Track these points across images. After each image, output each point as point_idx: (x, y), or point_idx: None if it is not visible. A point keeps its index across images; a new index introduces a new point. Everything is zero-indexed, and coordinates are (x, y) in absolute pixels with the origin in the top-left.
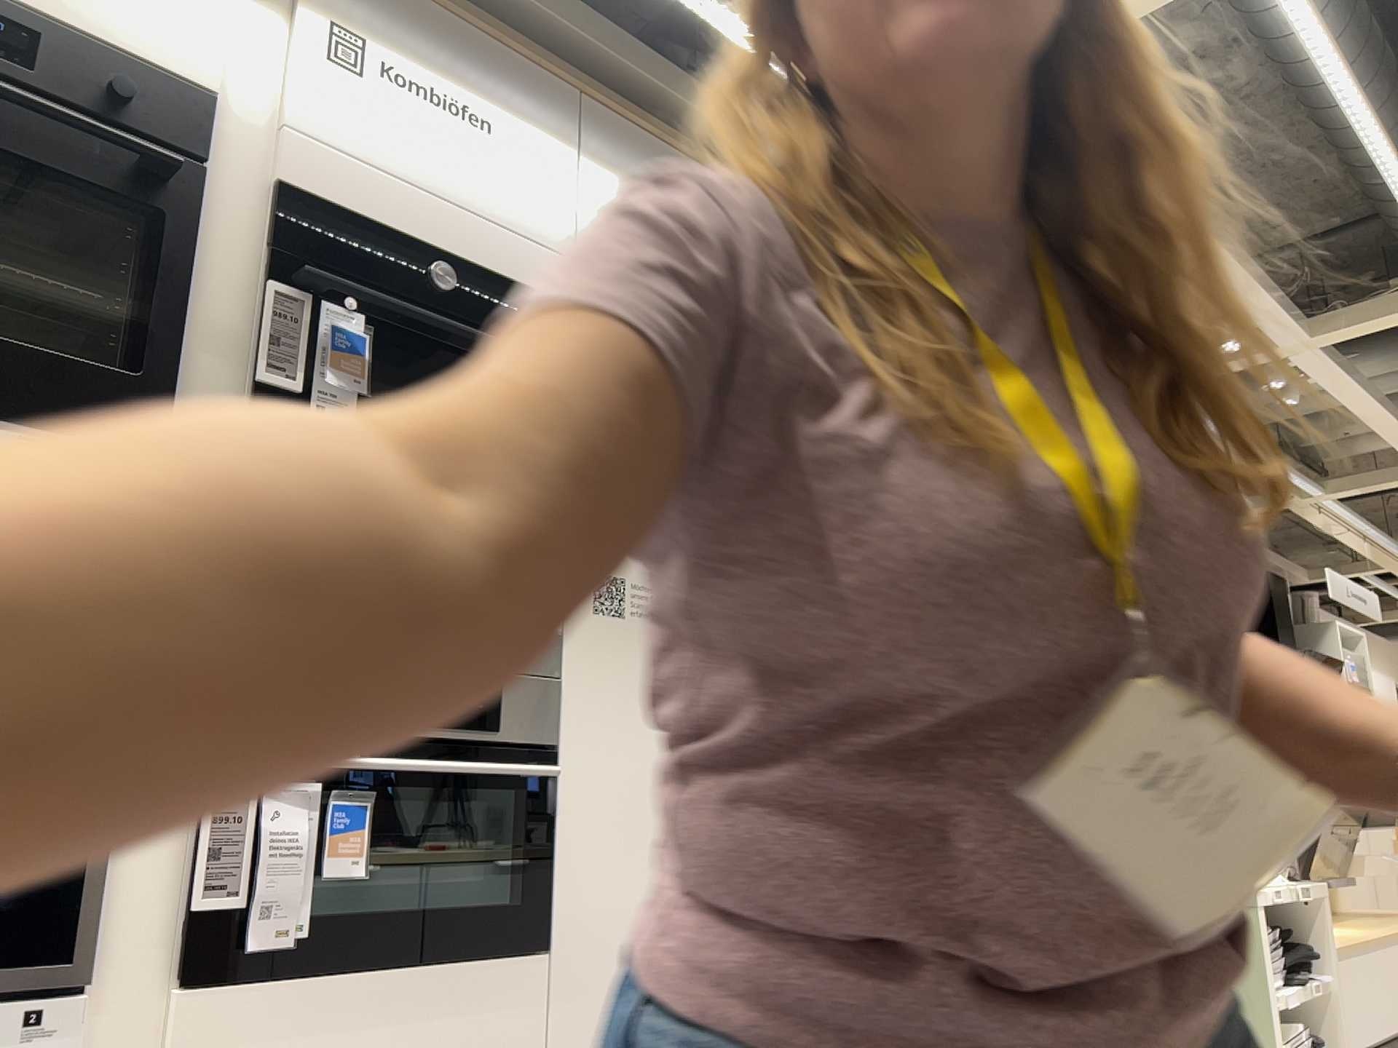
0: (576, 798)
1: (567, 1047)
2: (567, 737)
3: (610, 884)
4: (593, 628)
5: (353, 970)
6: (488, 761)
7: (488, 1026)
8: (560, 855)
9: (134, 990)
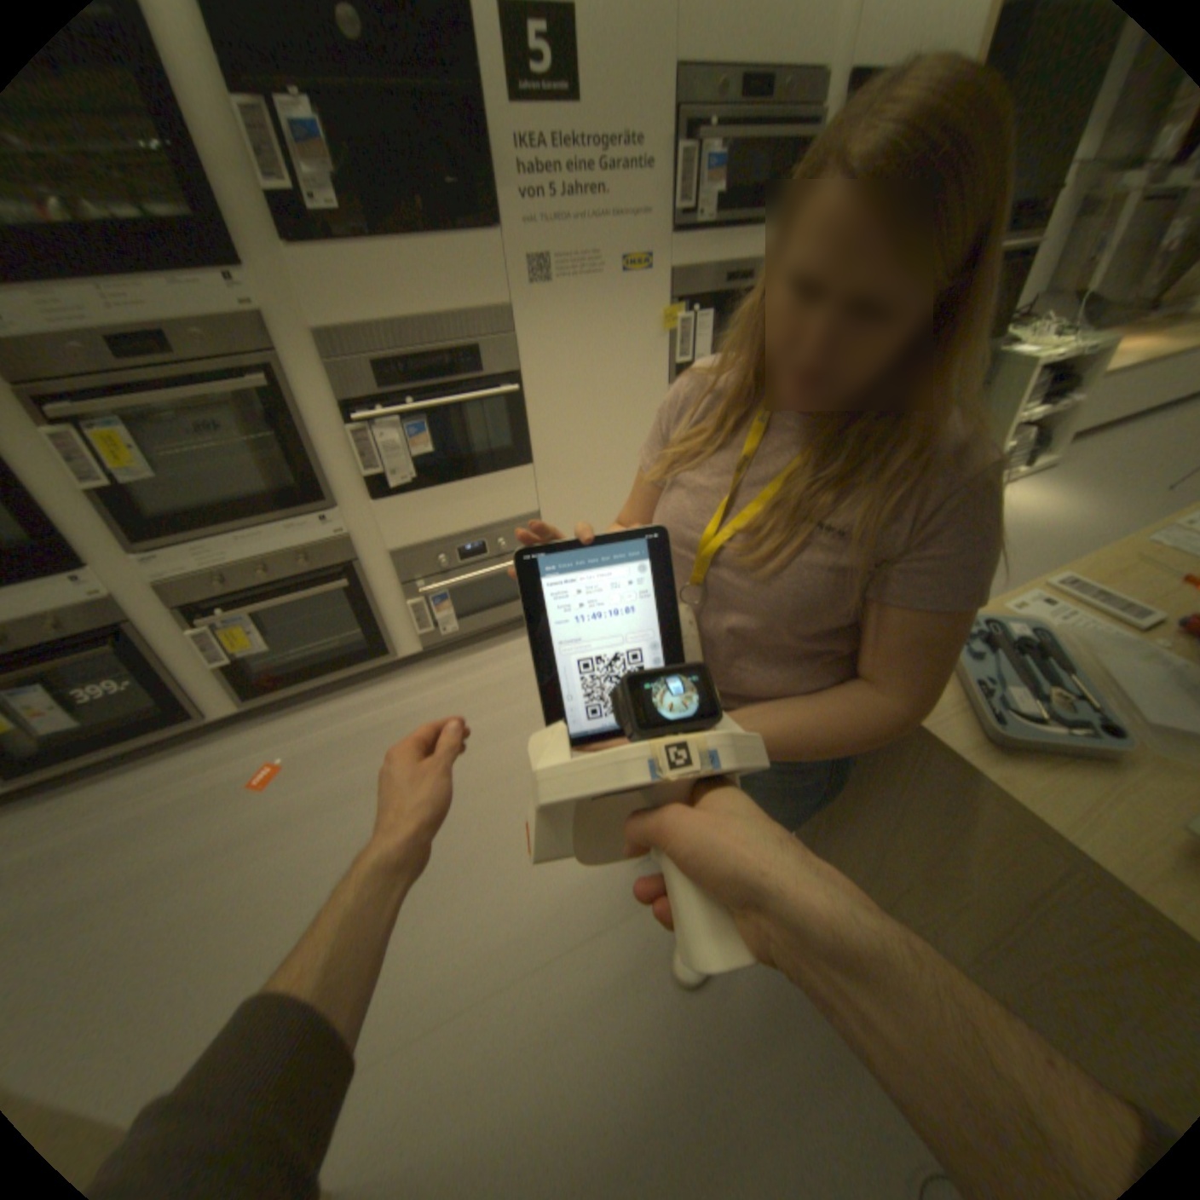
0: (533, 394)
1: (545, 496)
2: (522, 364)
3: (558, 430)
4: (529, 295)
5: (439, 484)
6: (479, 387)
7: (506, 494)
8: (529, 422)
9: (355, 502)
